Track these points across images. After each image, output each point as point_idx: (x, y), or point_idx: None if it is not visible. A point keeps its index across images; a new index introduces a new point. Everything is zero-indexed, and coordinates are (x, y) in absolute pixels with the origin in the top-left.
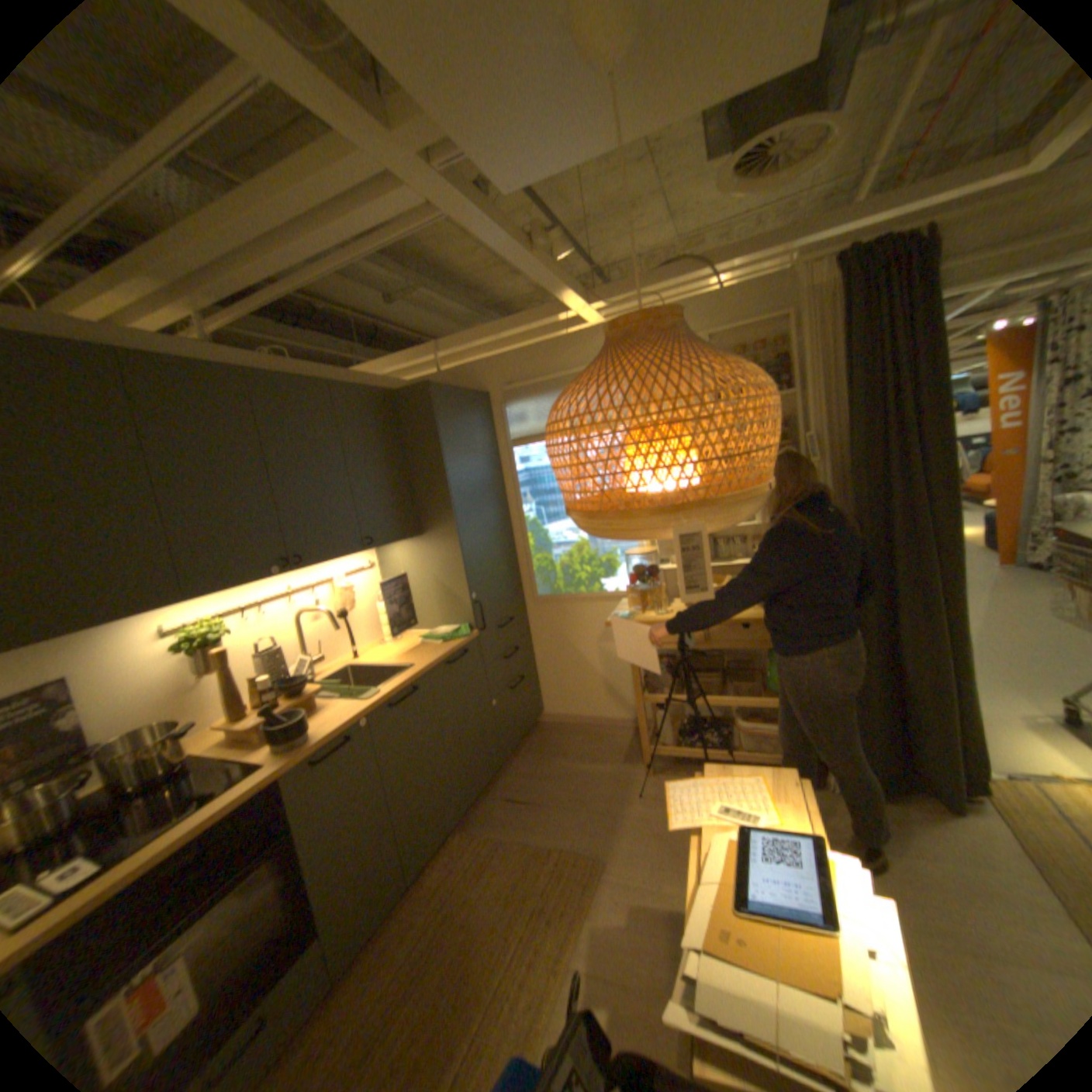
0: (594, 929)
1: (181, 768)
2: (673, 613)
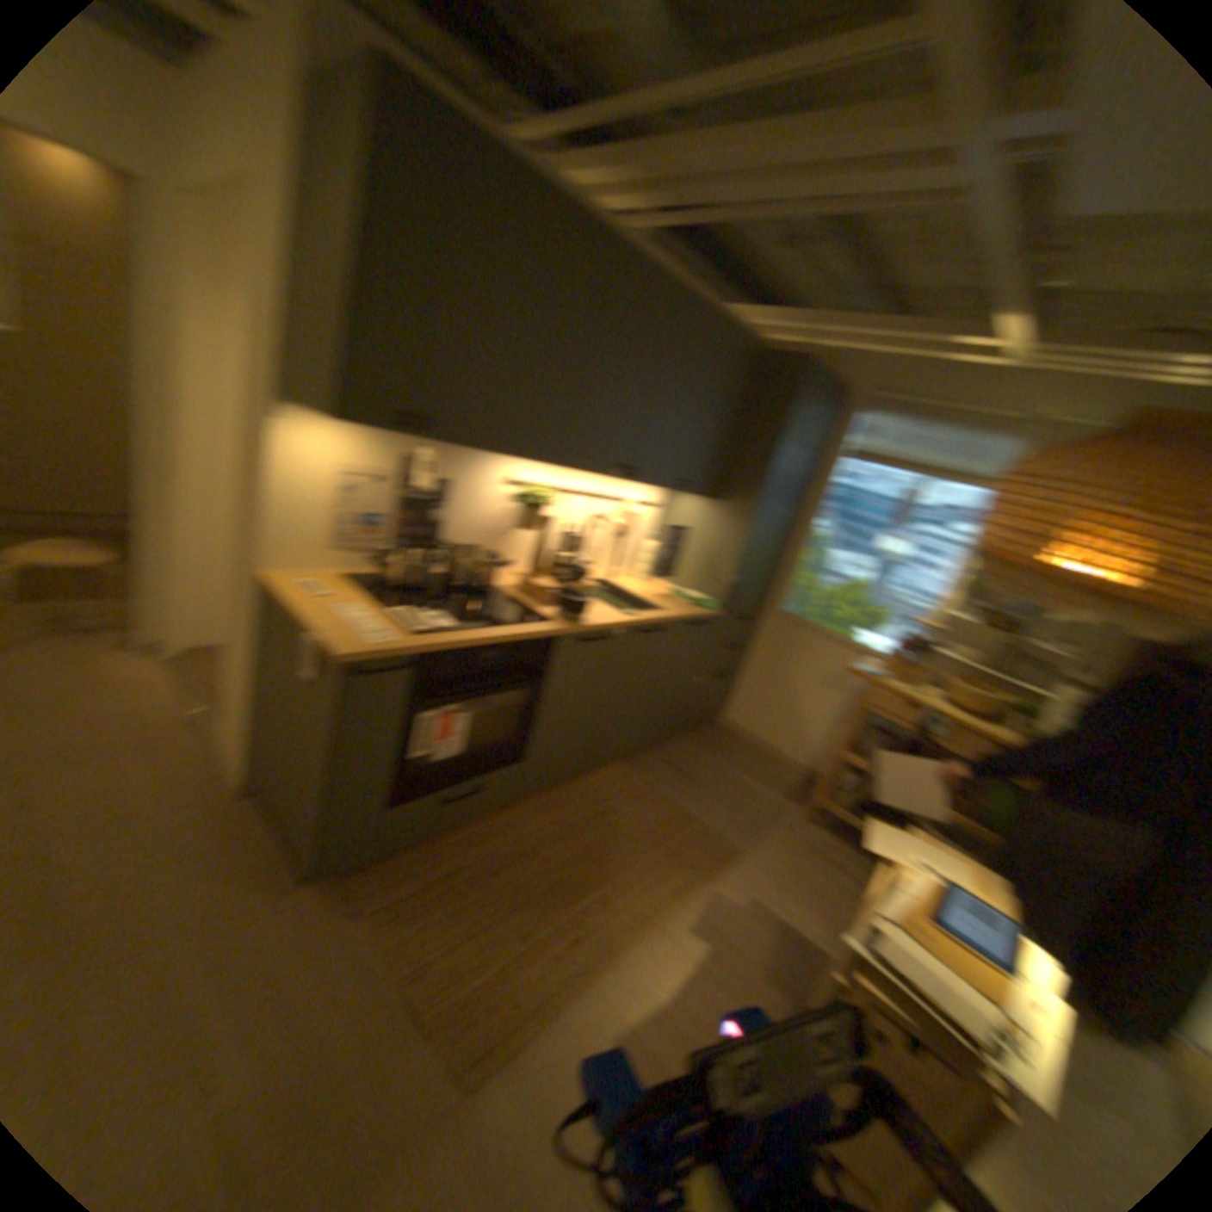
0: (719, 895)
1: (494, 590)
2: (929, 699)
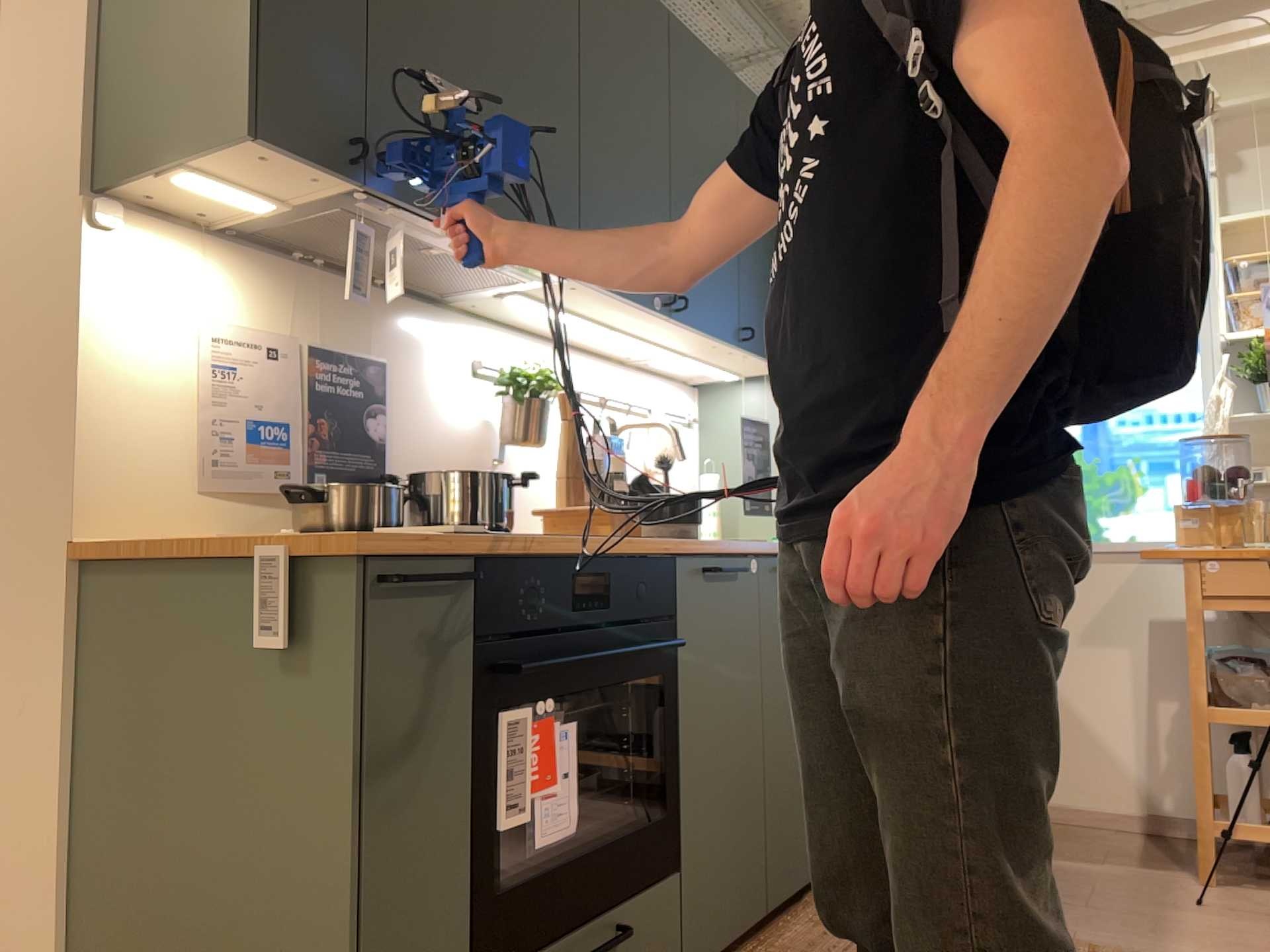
0: None
1: None
2: None
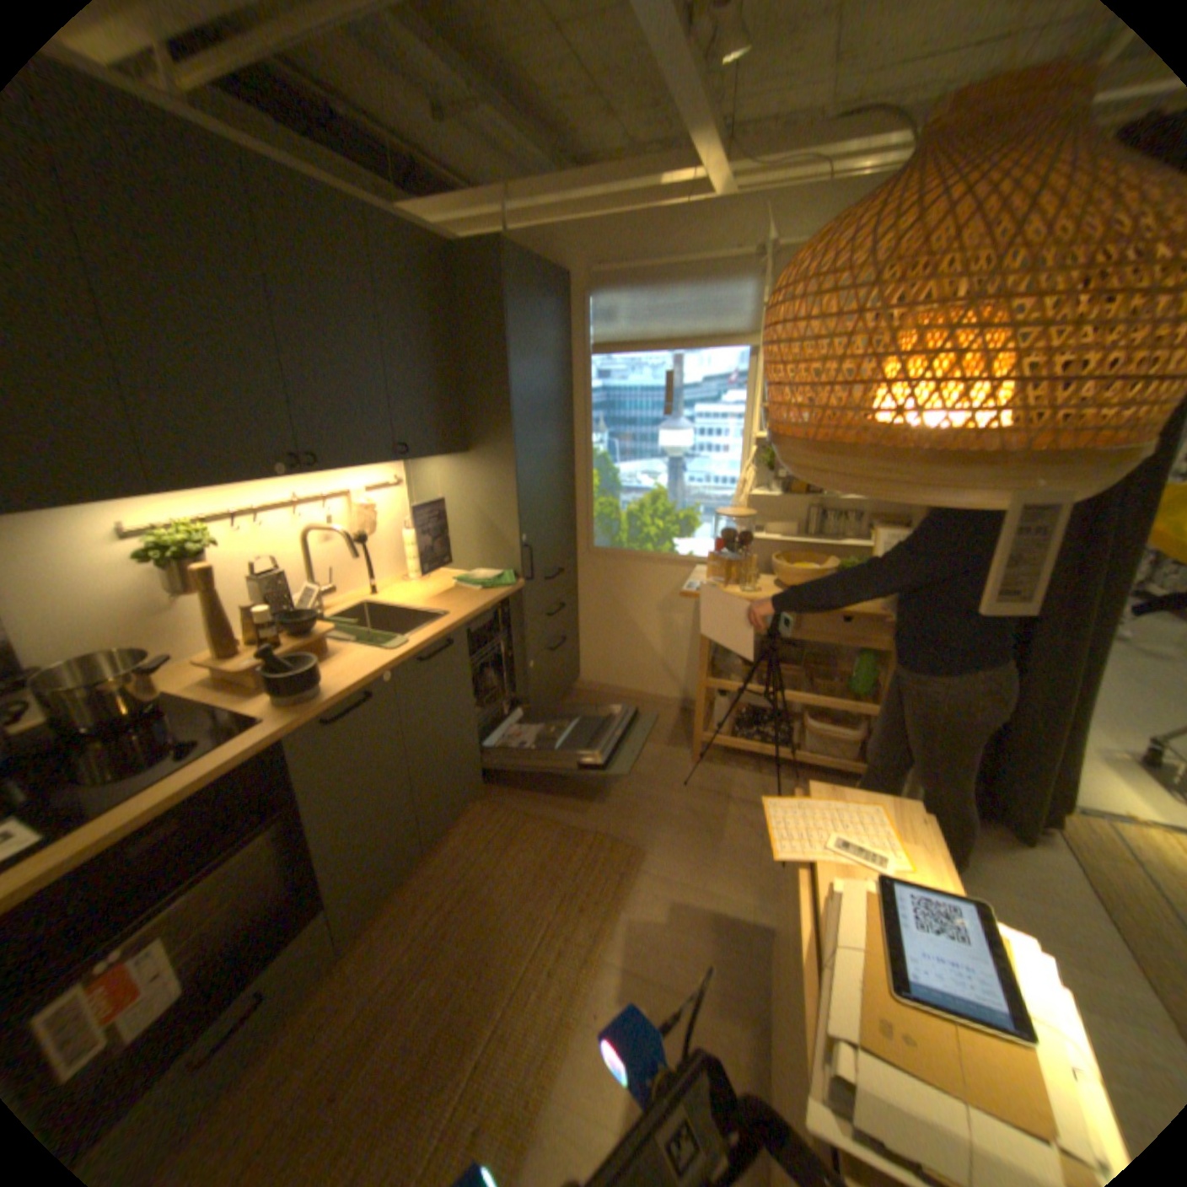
0: (632, 922)
1: (154, 707)
2: (762, 592)
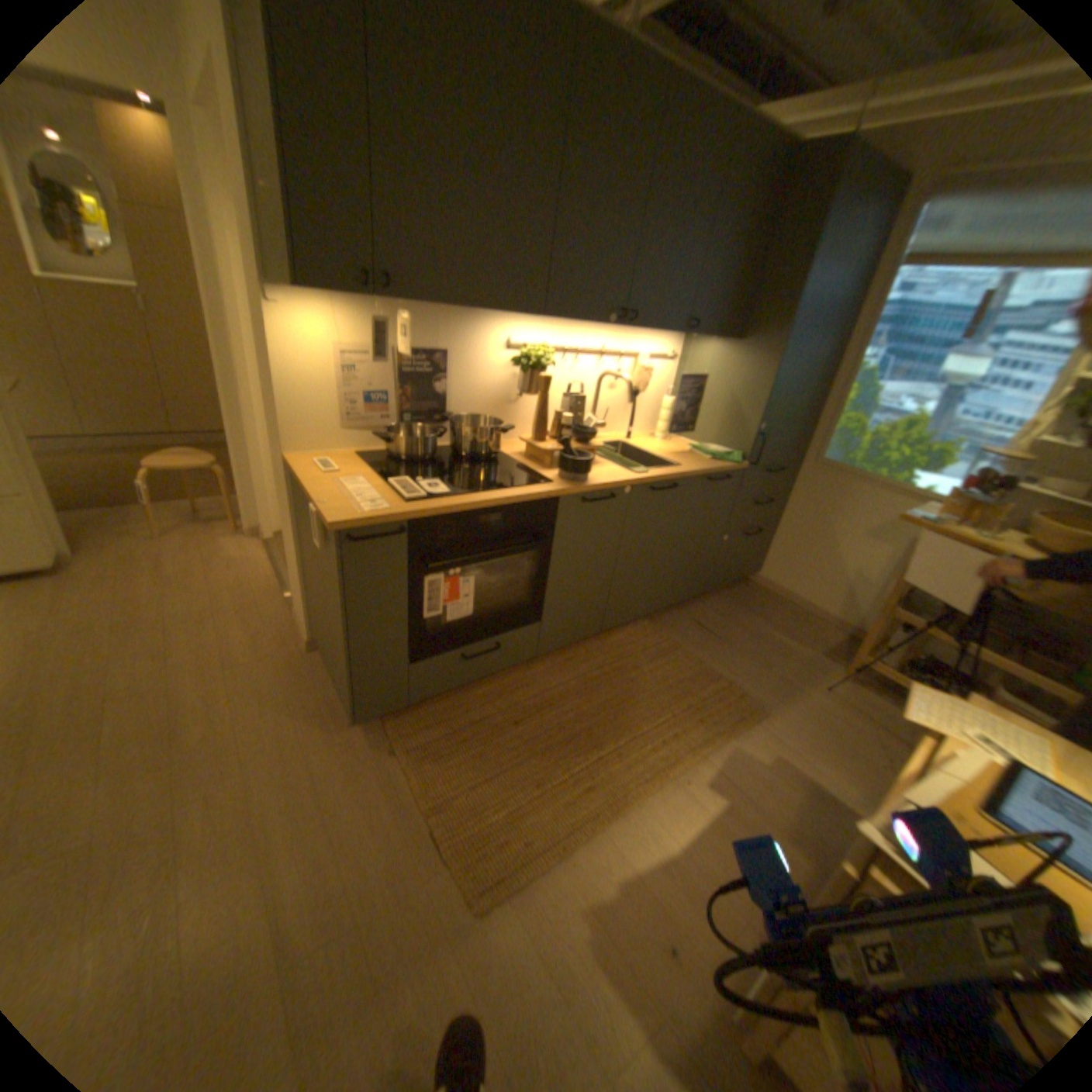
0: (740, 750)
1: (494, 458)
2: (1003, 543)
